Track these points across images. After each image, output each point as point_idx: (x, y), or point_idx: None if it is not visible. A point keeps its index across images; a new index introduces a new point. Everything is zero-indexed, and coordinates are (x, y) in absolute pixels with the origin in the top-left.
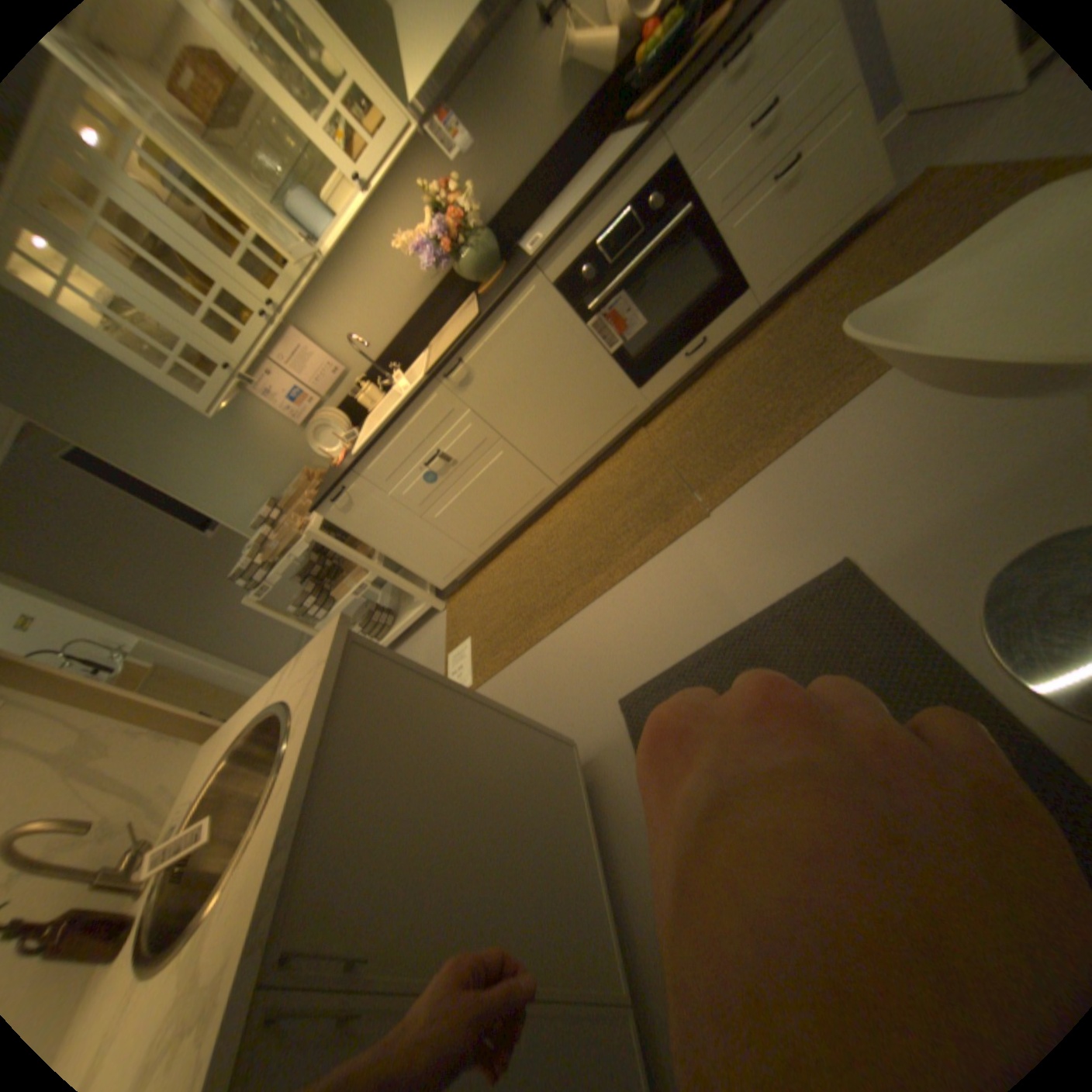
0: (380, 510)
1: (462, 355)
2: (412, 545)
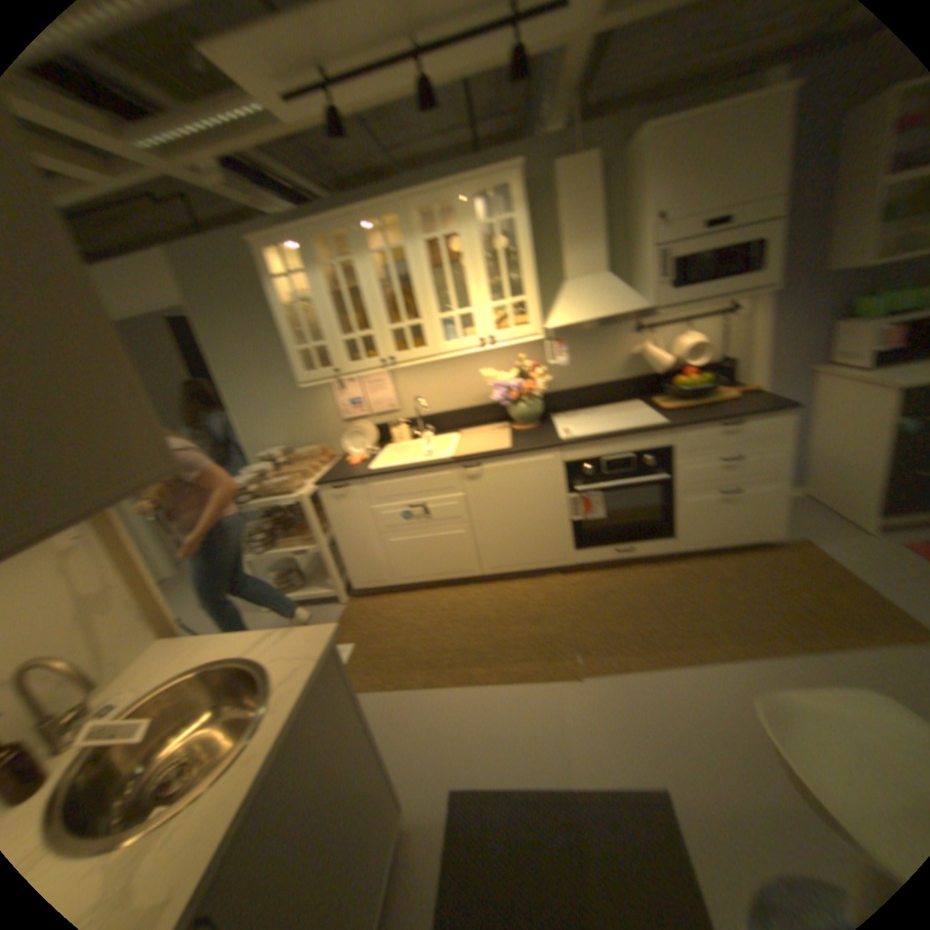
0: (353, 512)
1: (479, 462)
2: (354, 547)
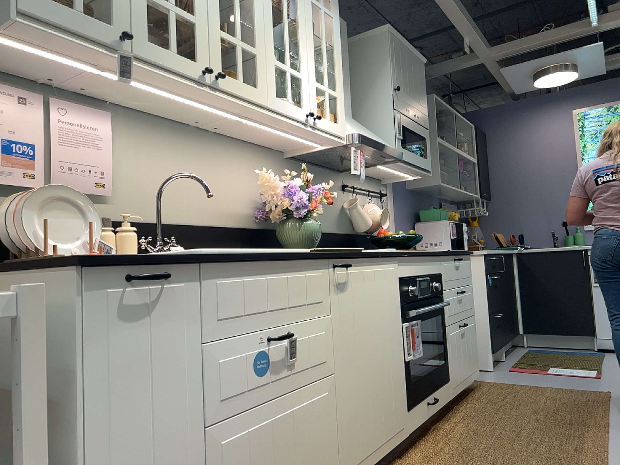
0: (164, 362)
1: (349, 264)
2: None
